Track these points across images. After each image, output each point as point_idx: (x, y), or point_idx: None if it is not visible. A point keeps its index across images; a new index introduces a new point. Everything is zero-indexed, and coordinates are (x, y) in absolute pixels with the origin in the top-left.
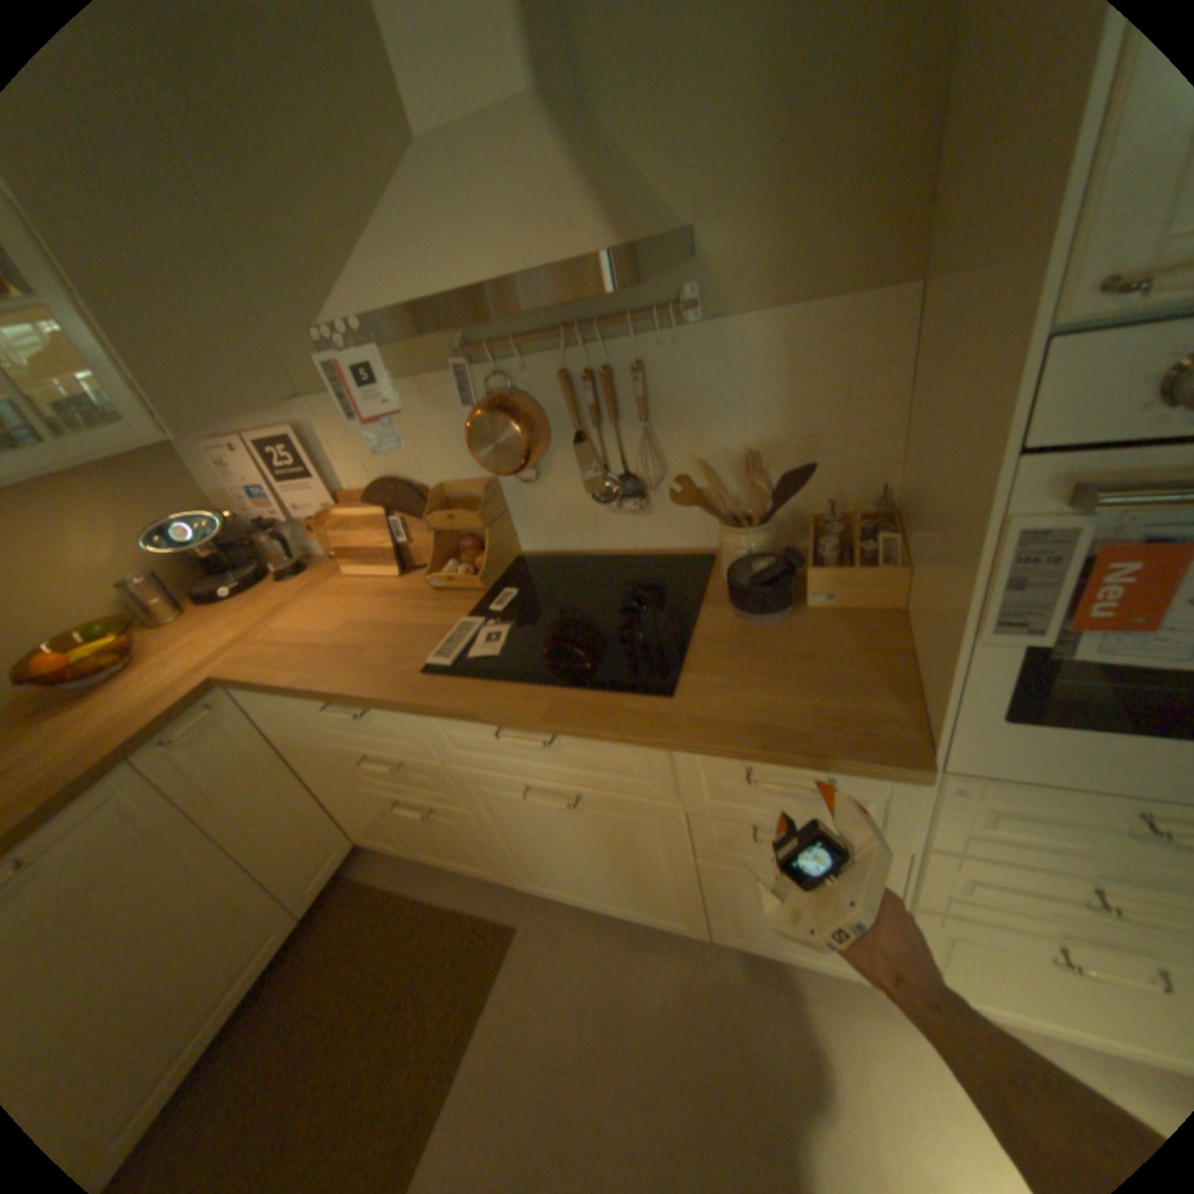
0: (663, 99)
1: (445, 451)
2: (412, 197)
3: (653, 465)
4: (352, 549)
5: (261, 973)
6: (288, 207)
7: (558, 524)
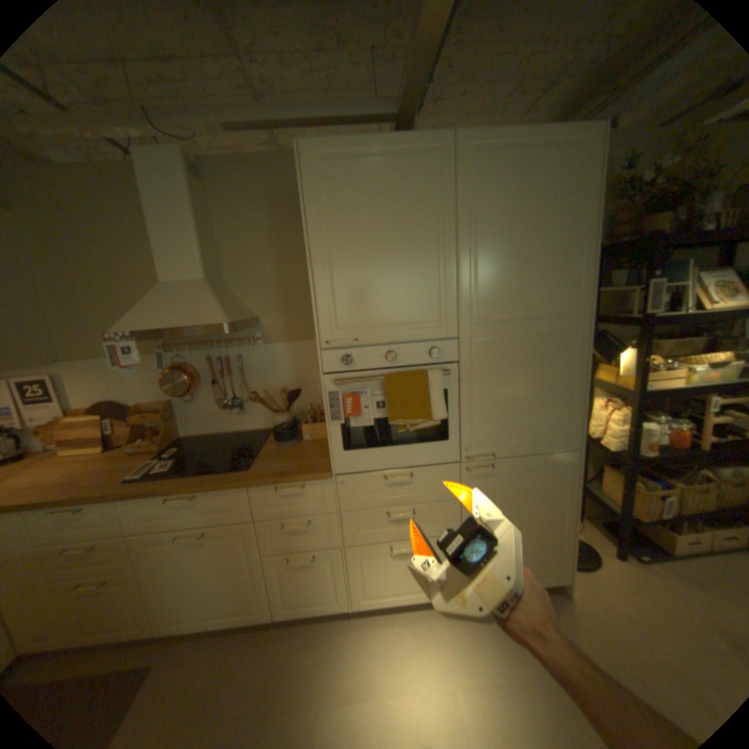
0: (248, 285)
1: (144, 389)
2: (158, 300)
3: (246, 394)
4: (71, 440)
5: None
6: (86, 288)
7: (200, 422)
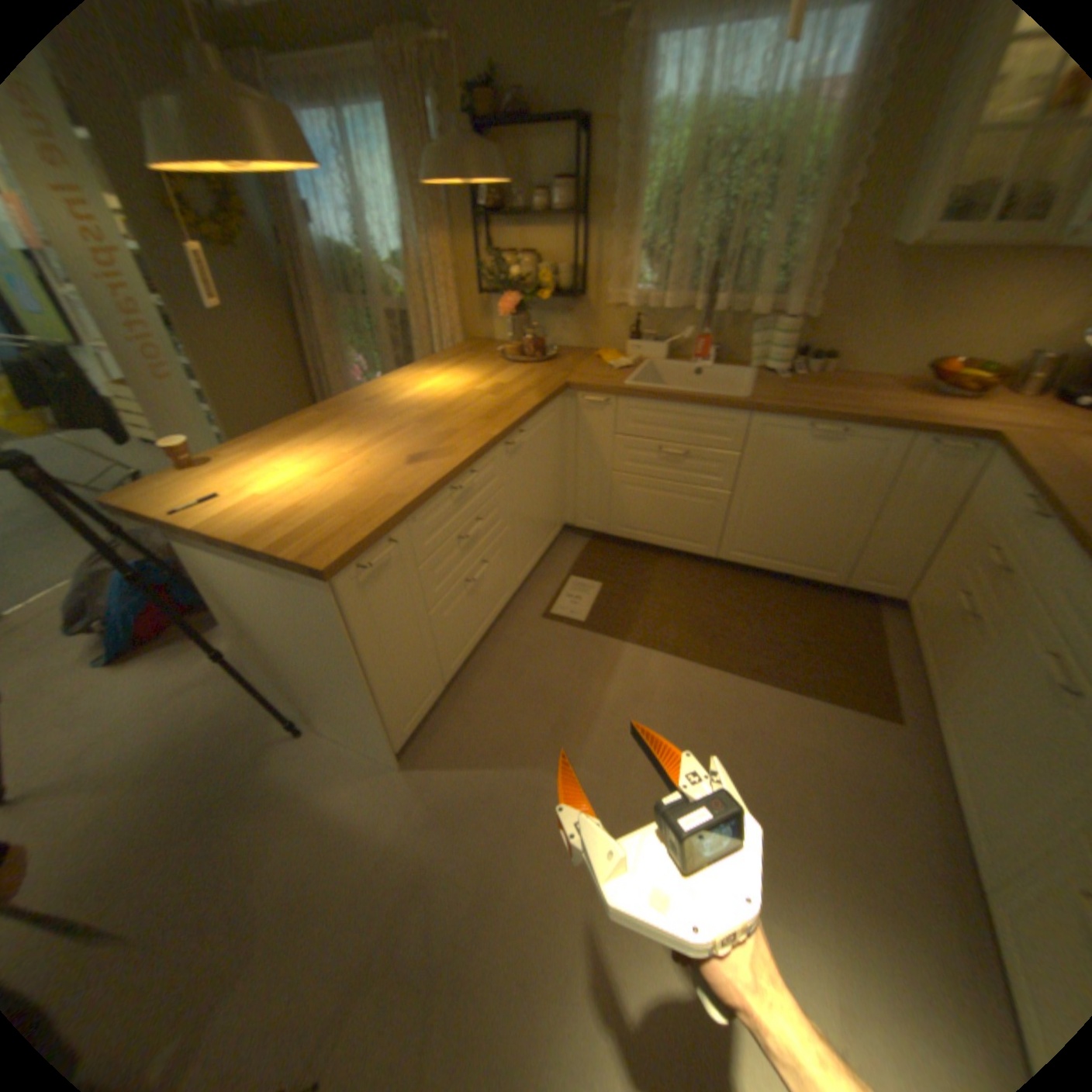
0: None
1: None
2: None
3: None
4: None
5: (811, 579)
6: None
7: None
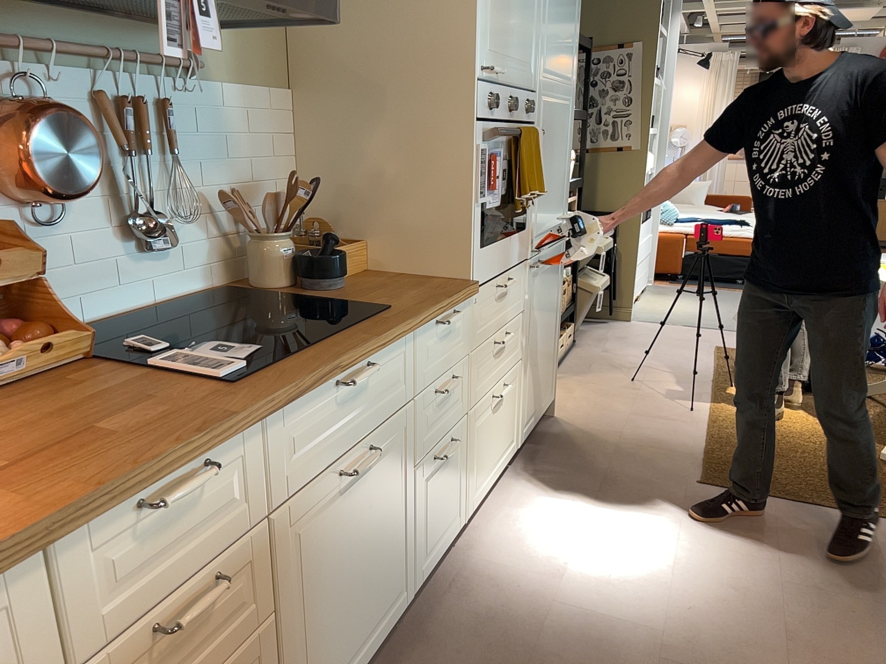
0: None
1: None
2: None
3: (172, 203)
4: None
5: None
6: None
7: (71, 286)
